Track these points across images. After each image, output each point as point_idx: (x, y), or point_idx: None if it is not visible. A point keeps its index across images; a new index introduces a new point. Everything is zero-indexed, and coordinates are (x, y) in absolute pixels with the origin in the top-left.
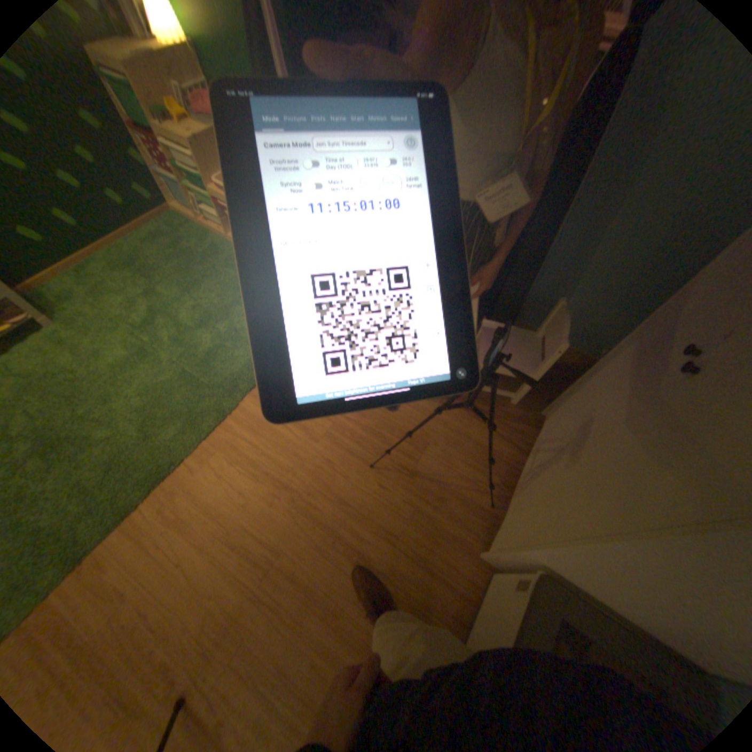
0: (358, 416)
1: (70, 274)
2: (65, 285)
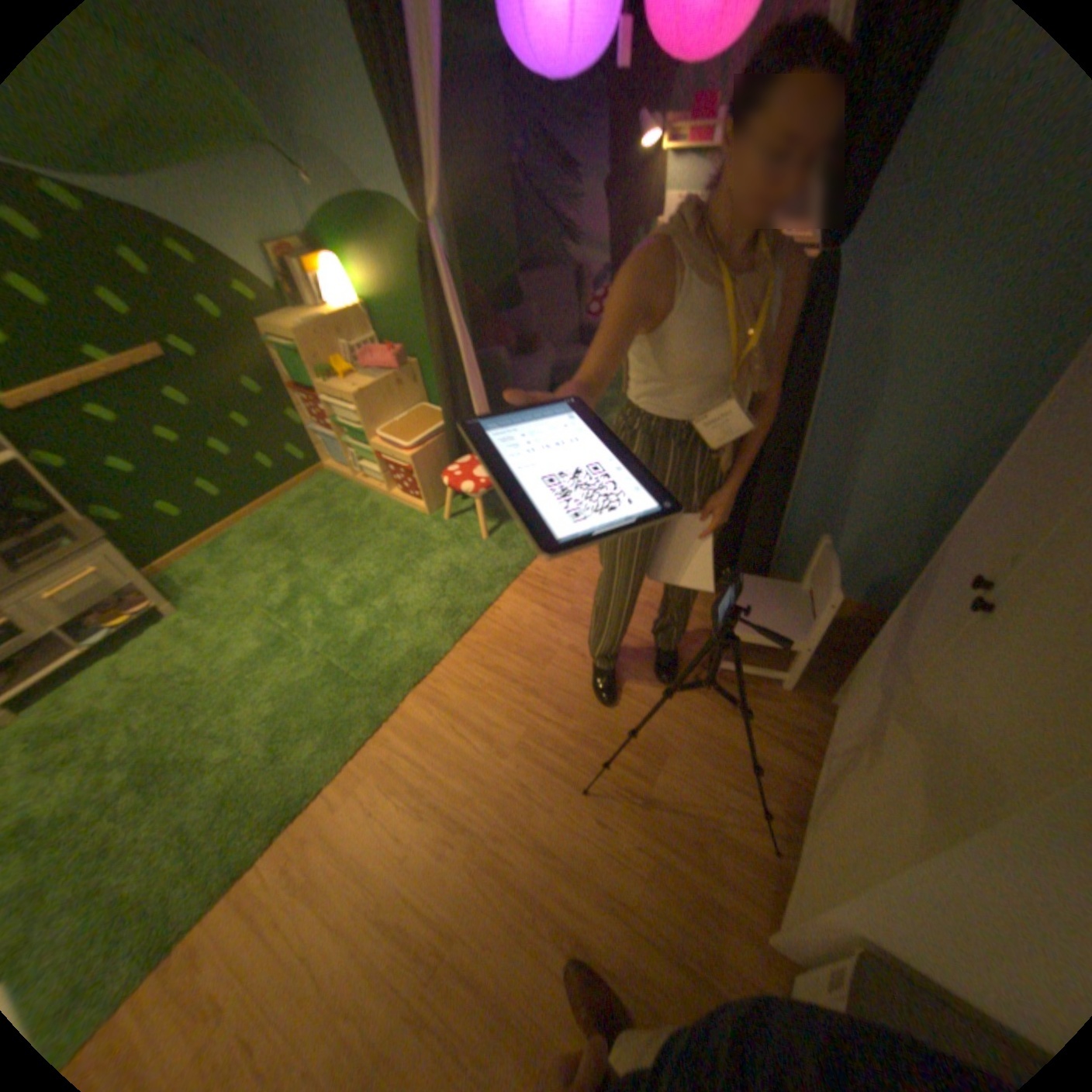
0: (562, 717)
1: (202, 552)
2: (195, 566)
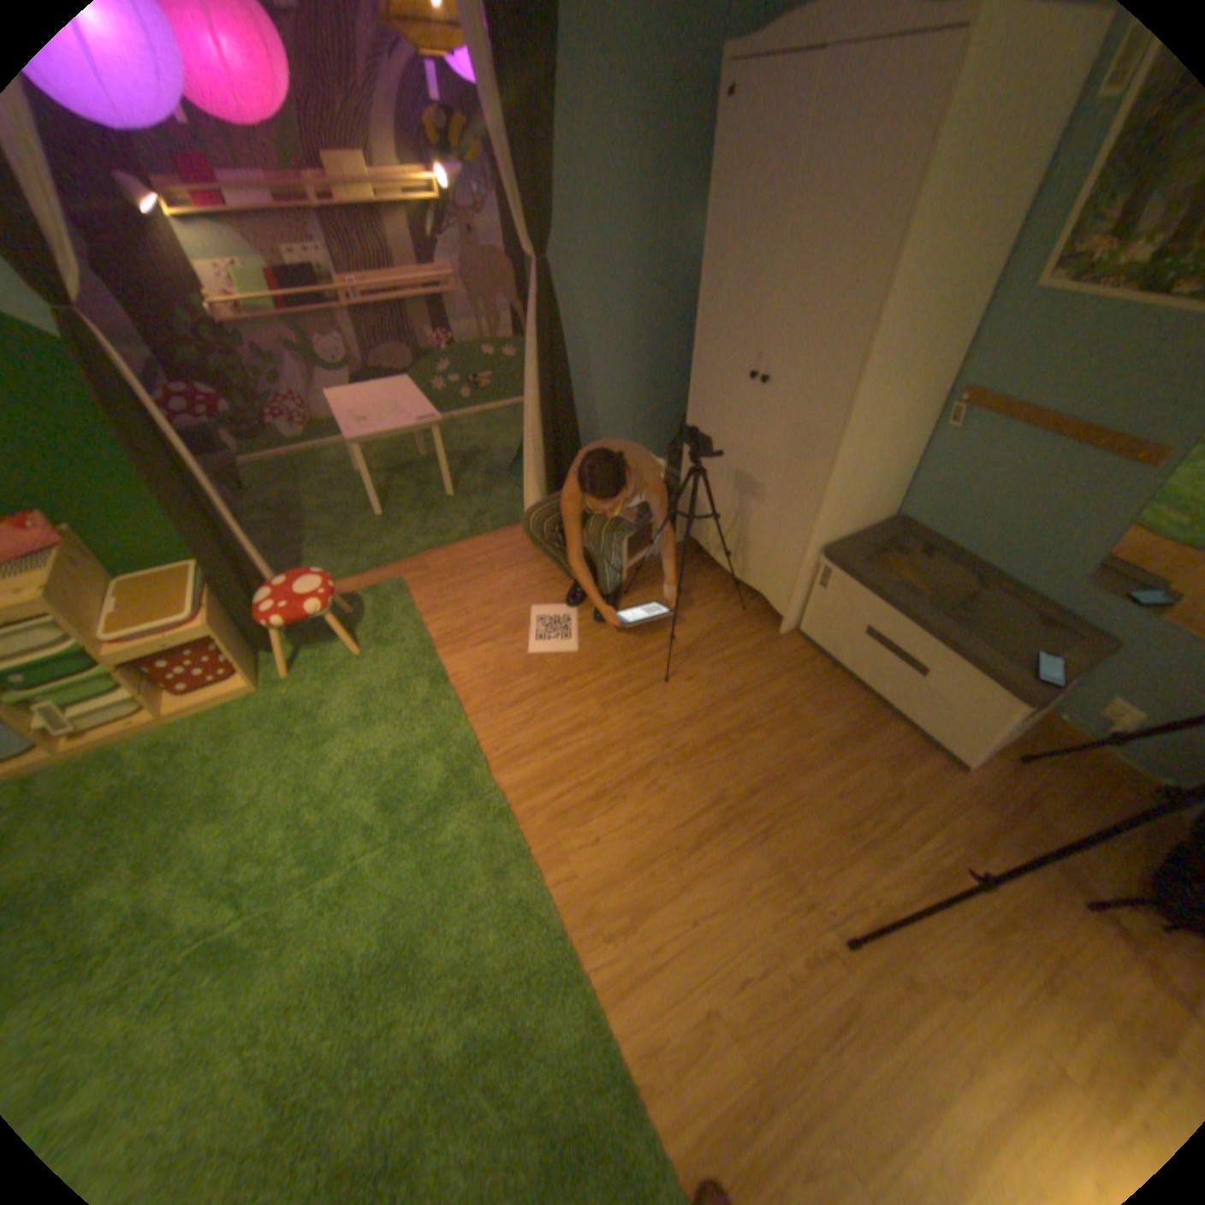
0: (596, 669)
1: None
2: None
